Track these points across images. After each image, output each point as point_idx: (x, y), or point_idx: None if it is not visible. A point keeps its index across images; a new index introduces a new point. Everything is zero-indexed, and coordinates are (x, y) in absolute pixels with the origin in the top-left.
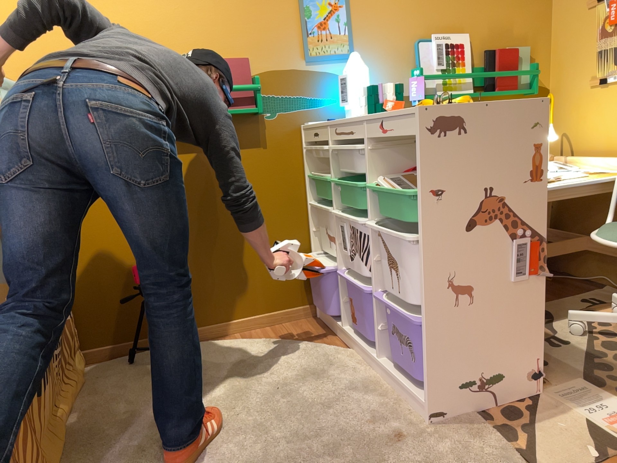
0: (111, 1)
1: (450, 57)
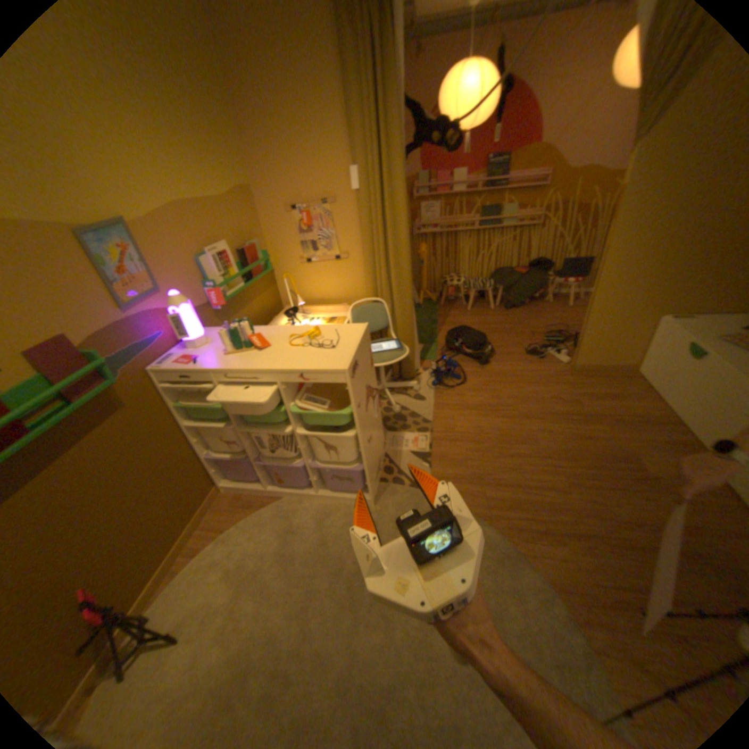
0: None
1: (223, 263)
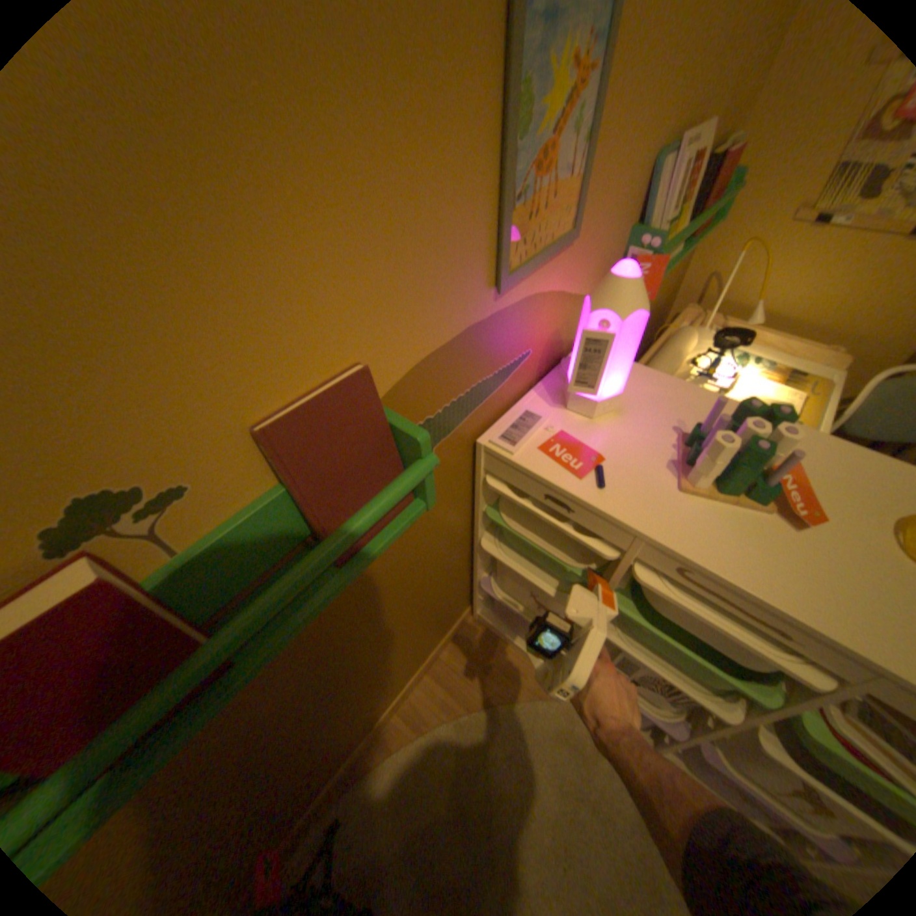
0: None
1: (689, 182)
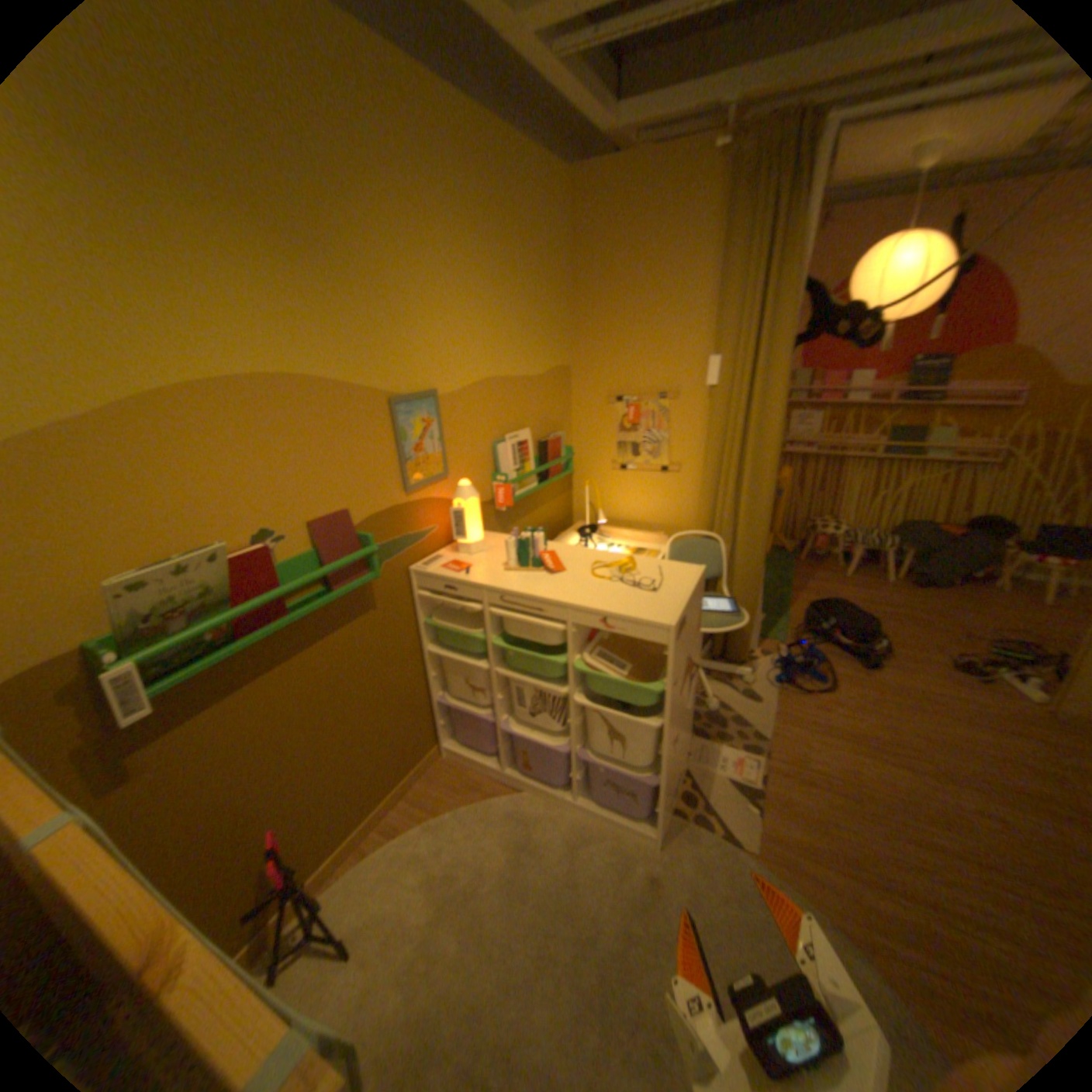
0: (122, 477)
1: (521, 455)
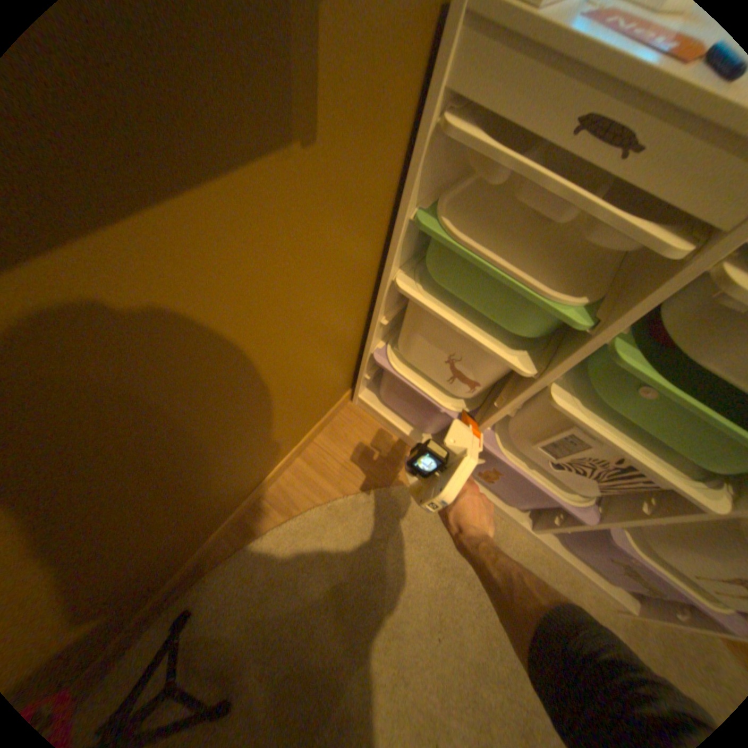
0: None
1: None
